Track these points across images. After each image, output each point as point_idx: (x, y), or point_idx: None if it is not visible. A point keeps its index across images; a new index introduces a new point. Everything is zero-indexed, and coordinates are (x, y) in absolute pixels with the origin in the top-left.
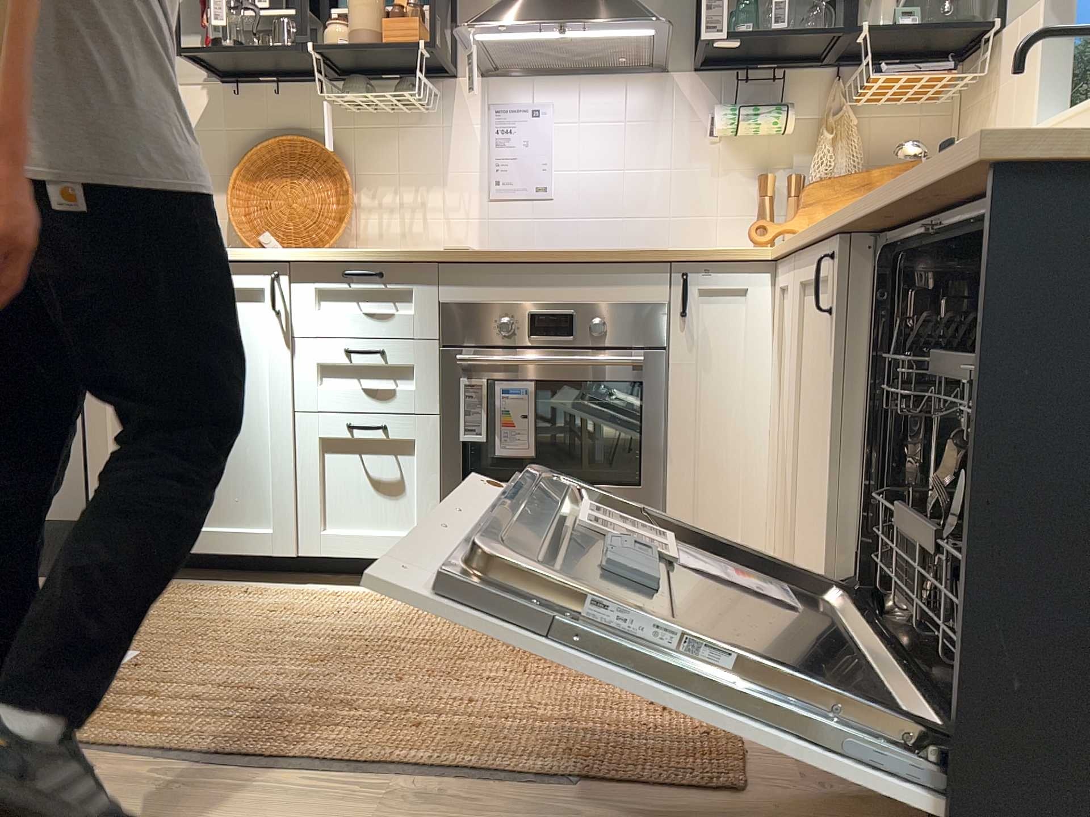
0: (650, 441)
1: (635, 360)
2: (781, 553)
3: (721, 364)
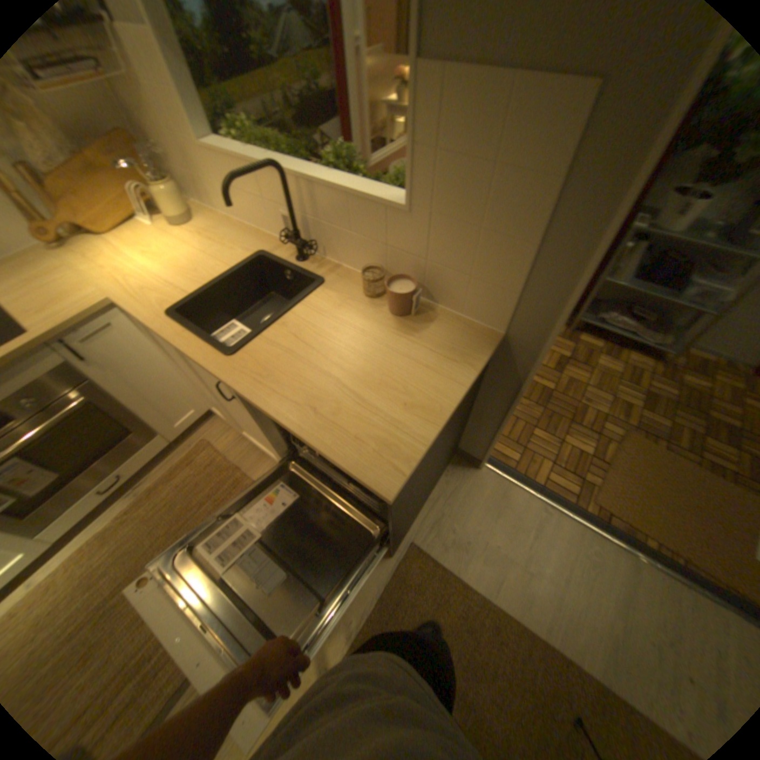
0: (113, 418)
1: (69, 401)
2: (214, 410)
3: (121, 364)
